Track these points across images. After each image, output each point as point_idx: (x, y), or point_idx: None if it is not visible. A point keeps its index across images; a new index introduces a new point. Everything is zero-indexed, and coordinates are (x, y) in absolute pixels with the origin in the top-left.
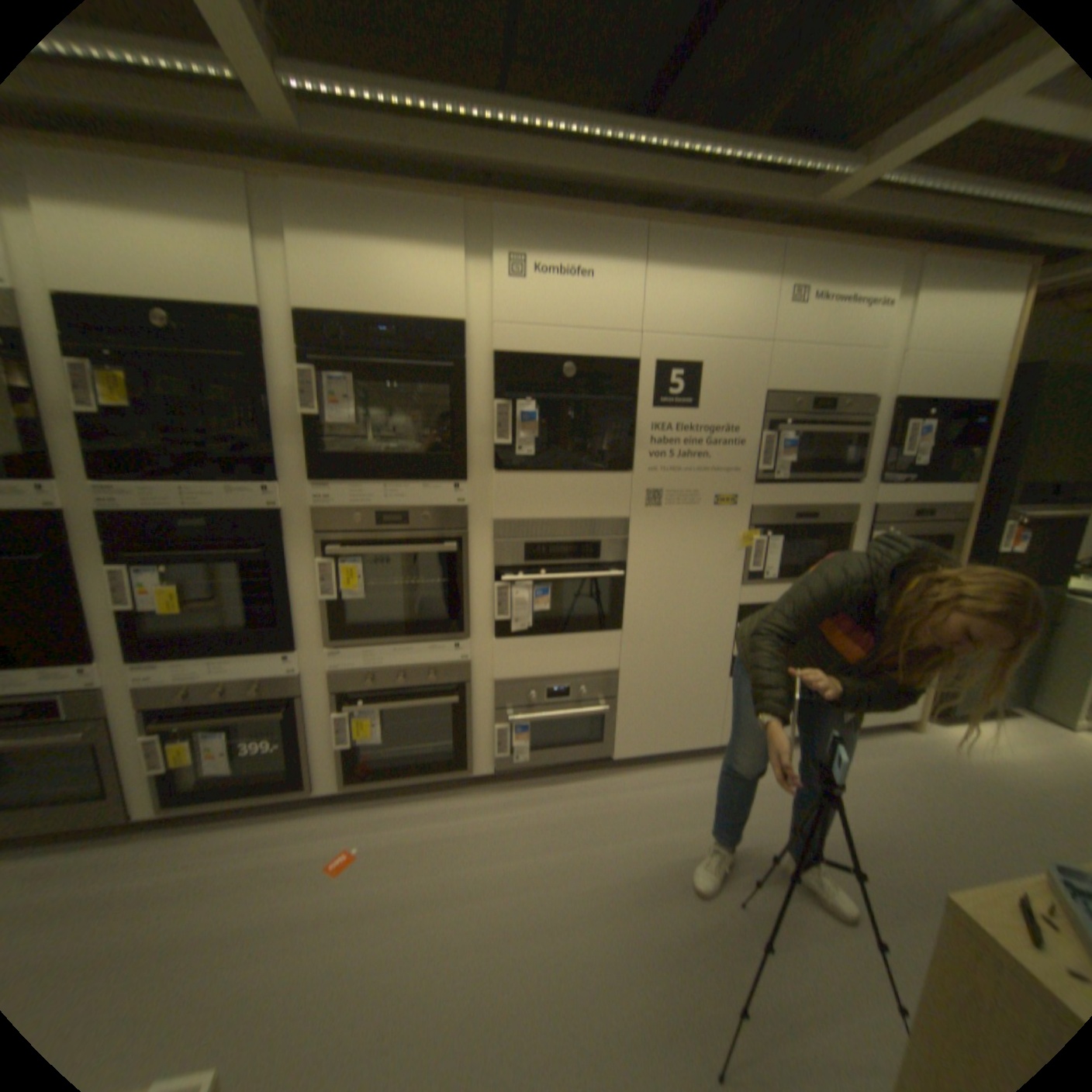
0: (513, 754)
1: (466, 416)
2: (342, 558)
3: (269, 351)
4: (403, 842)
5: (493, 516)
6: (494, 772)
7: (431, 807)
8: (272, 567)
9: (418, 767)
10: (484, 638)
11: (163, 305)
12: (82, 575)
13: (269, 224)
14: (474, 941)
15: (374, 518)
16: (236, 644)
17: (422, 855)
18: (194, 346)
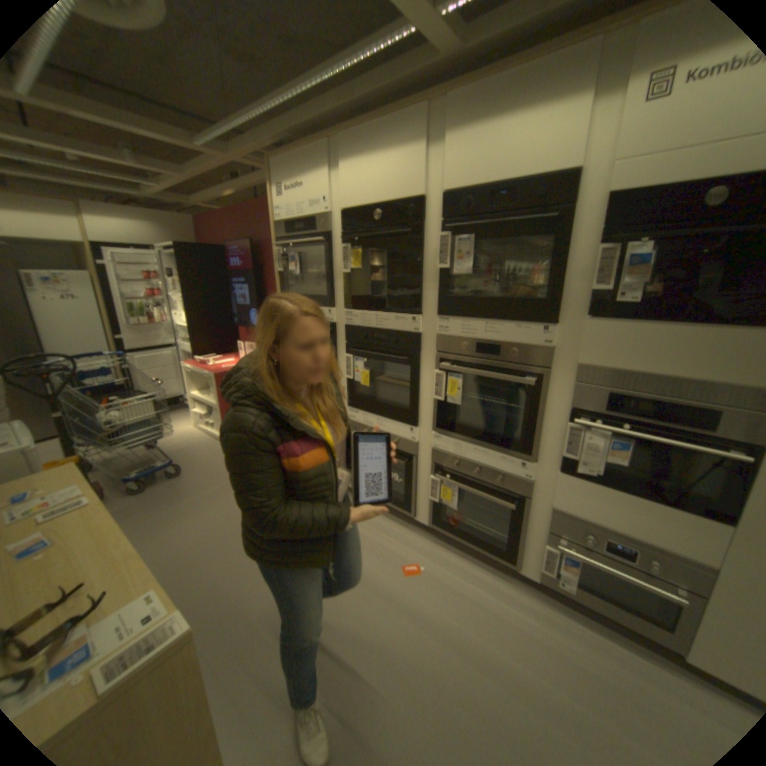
0: (562, 581)
1: (567, 263)
2: (451, 374)
3: (427, 227)
4: (454, 588)
5: (579, 361)
6: (541, 584)
7: (484, 577)
8: (414, 372)
9: (481, 543)
10: (551, 469)
11: (380, 208)
12: (339, 359)
13: (436, 134)
14: (461, 697)
15: (476, 348)
16: (390, 413)
17: (460, 606)
18: (390, 230)
